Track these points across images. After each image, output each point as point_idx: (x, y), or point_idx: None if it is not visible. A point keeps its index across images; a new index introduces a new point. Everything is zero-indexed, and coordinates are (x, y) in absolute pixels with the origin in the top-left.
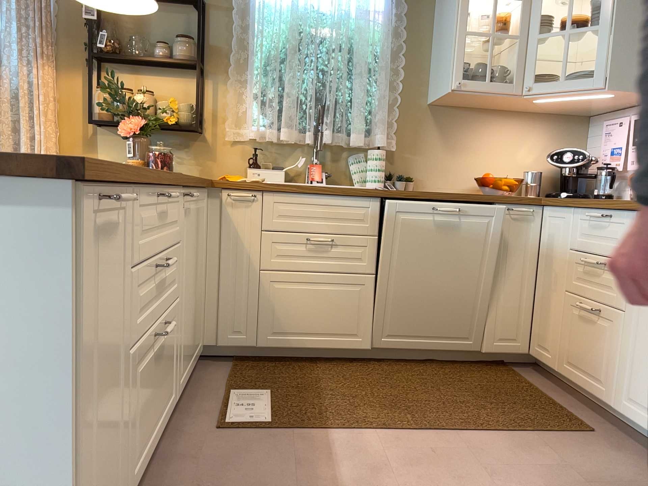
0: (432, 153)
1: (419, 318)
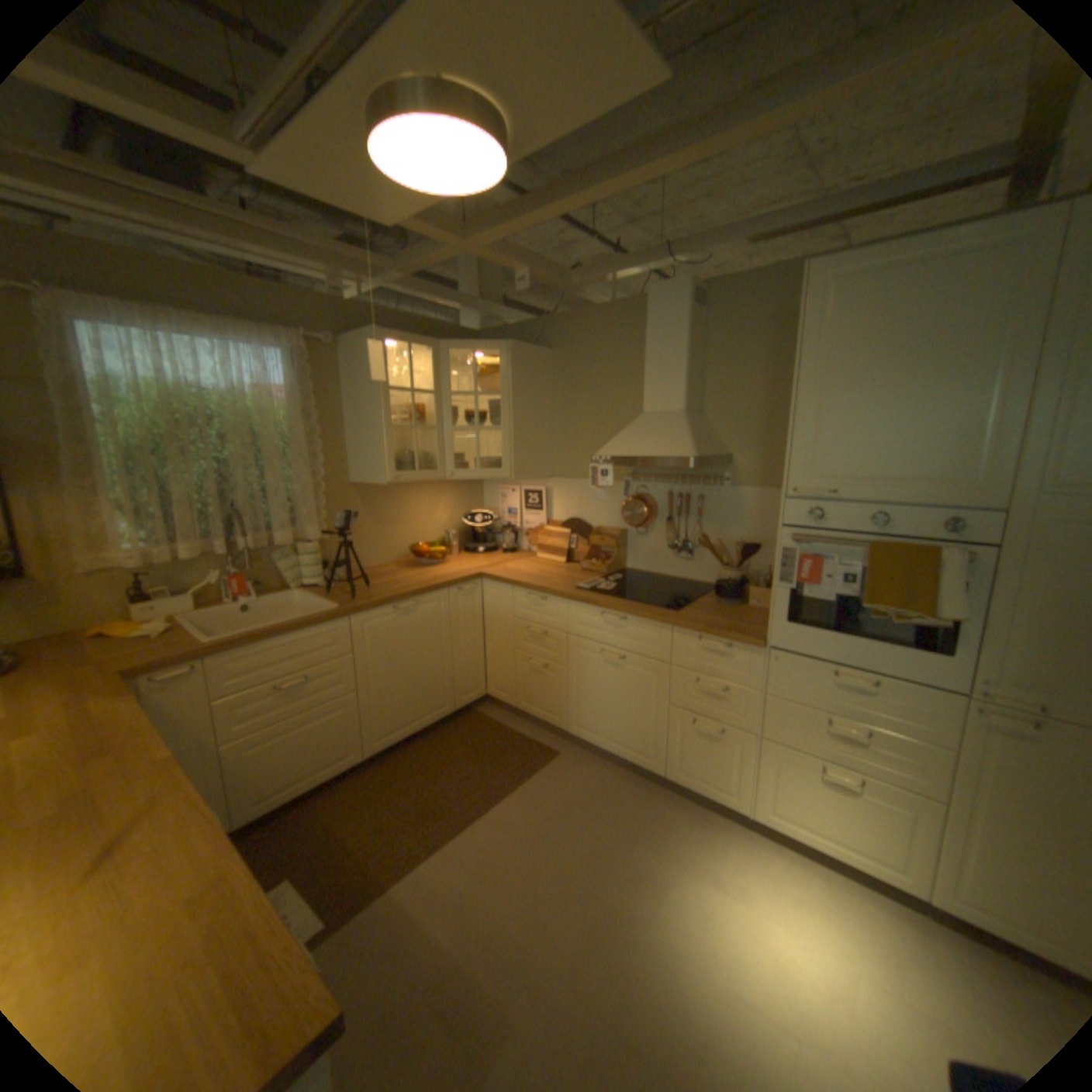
0: (361, 532)
1: (401, 711)
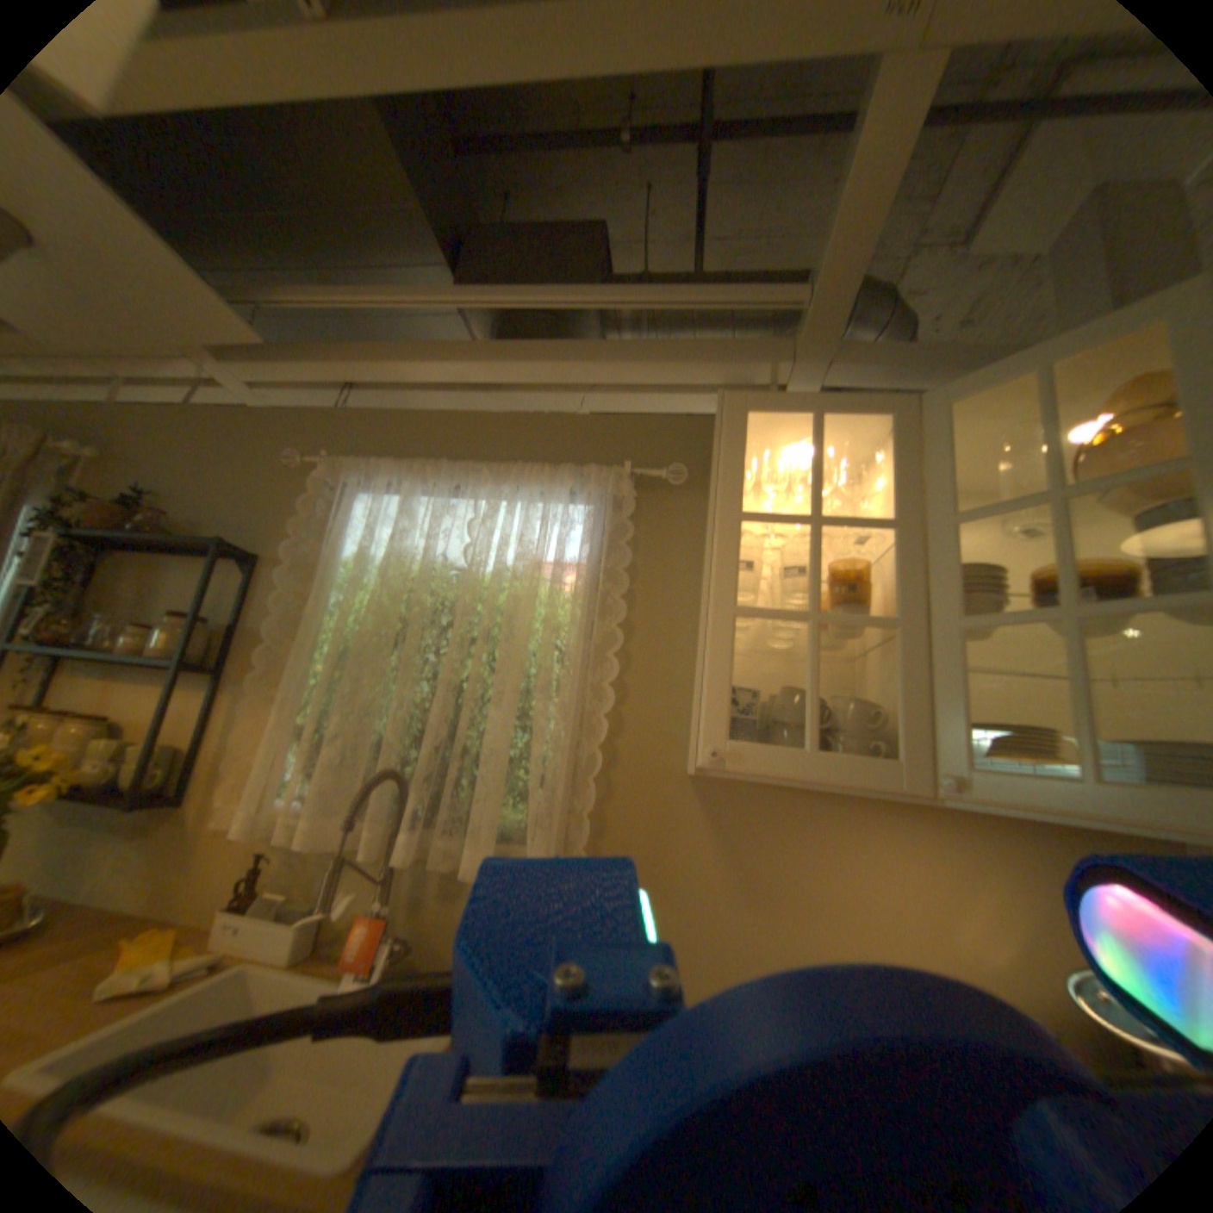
0: (701, 909)
1: None
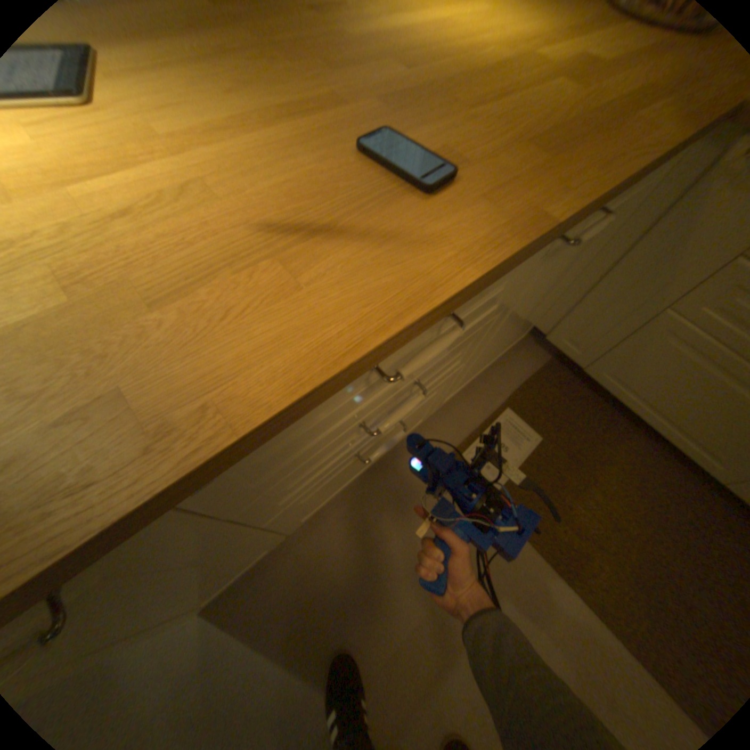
0: None
1: None
